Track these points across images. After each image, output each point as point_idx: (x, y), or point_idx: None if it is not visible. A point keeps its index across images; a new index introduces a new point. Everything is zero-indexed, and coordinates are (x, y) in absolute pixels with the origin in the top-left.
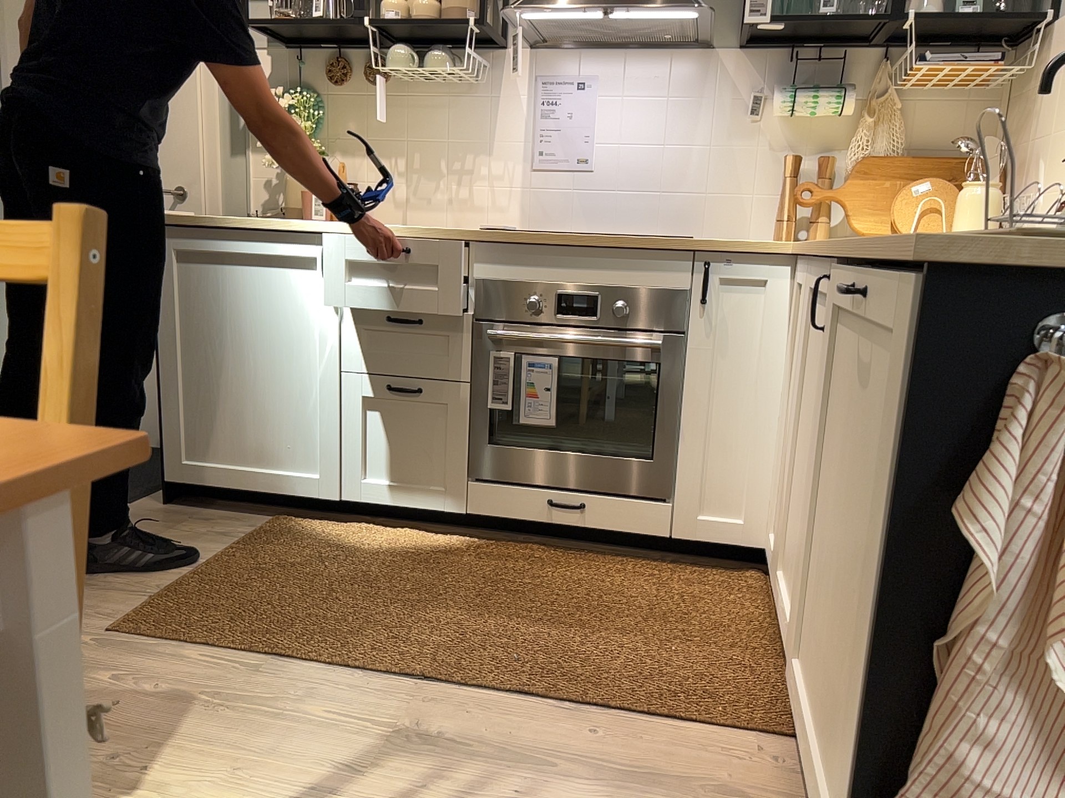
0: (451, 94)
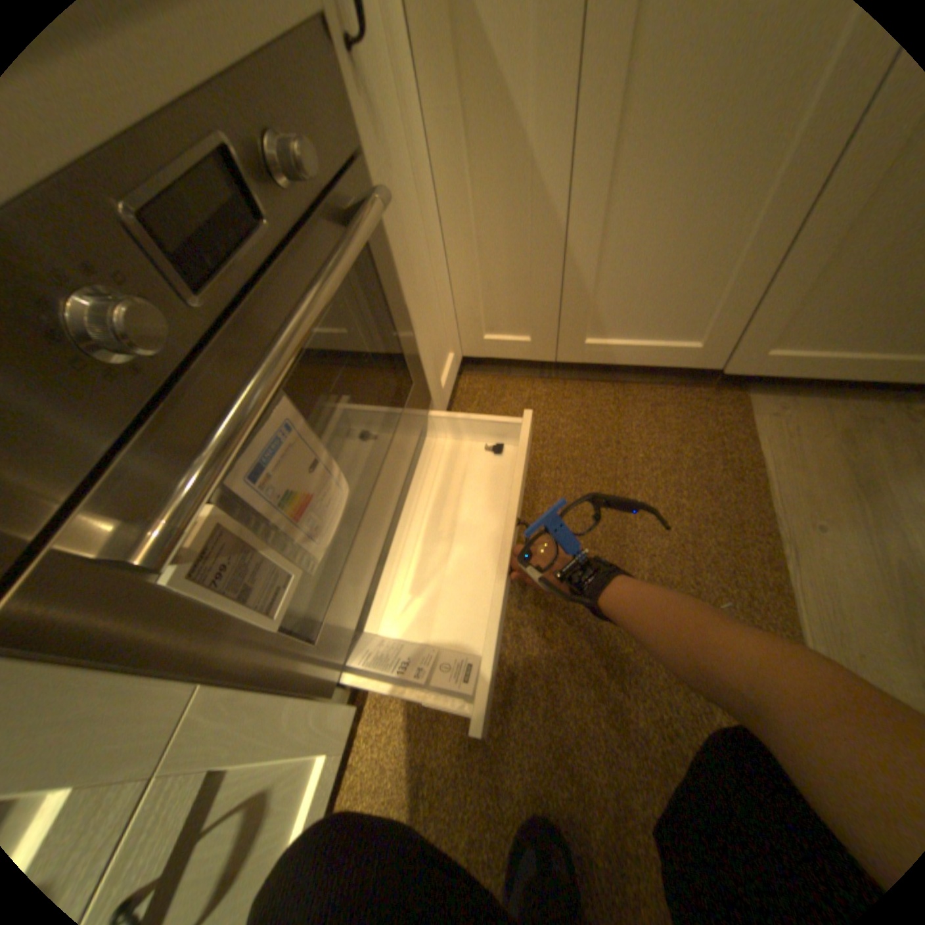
0: None
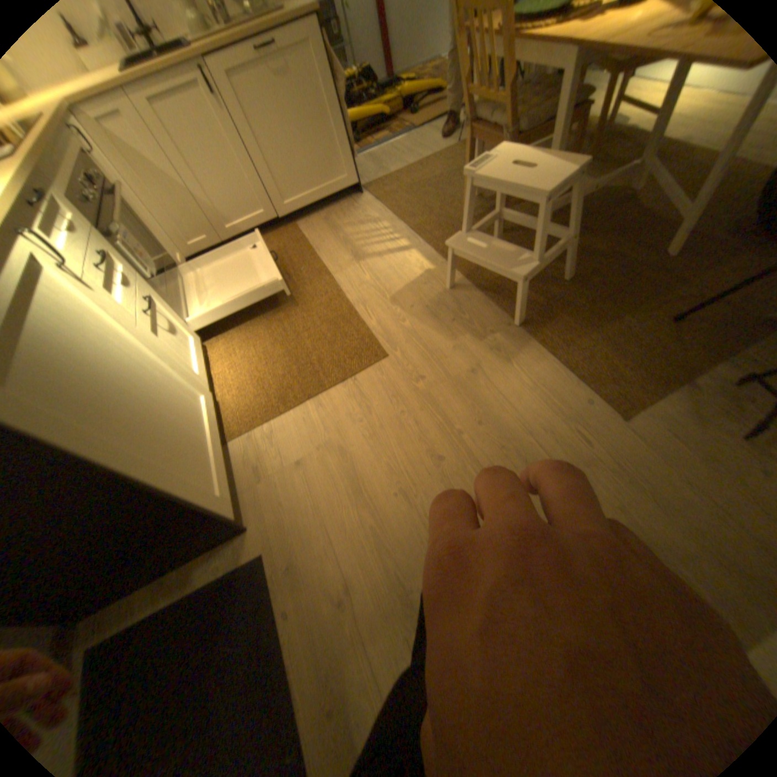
0: None
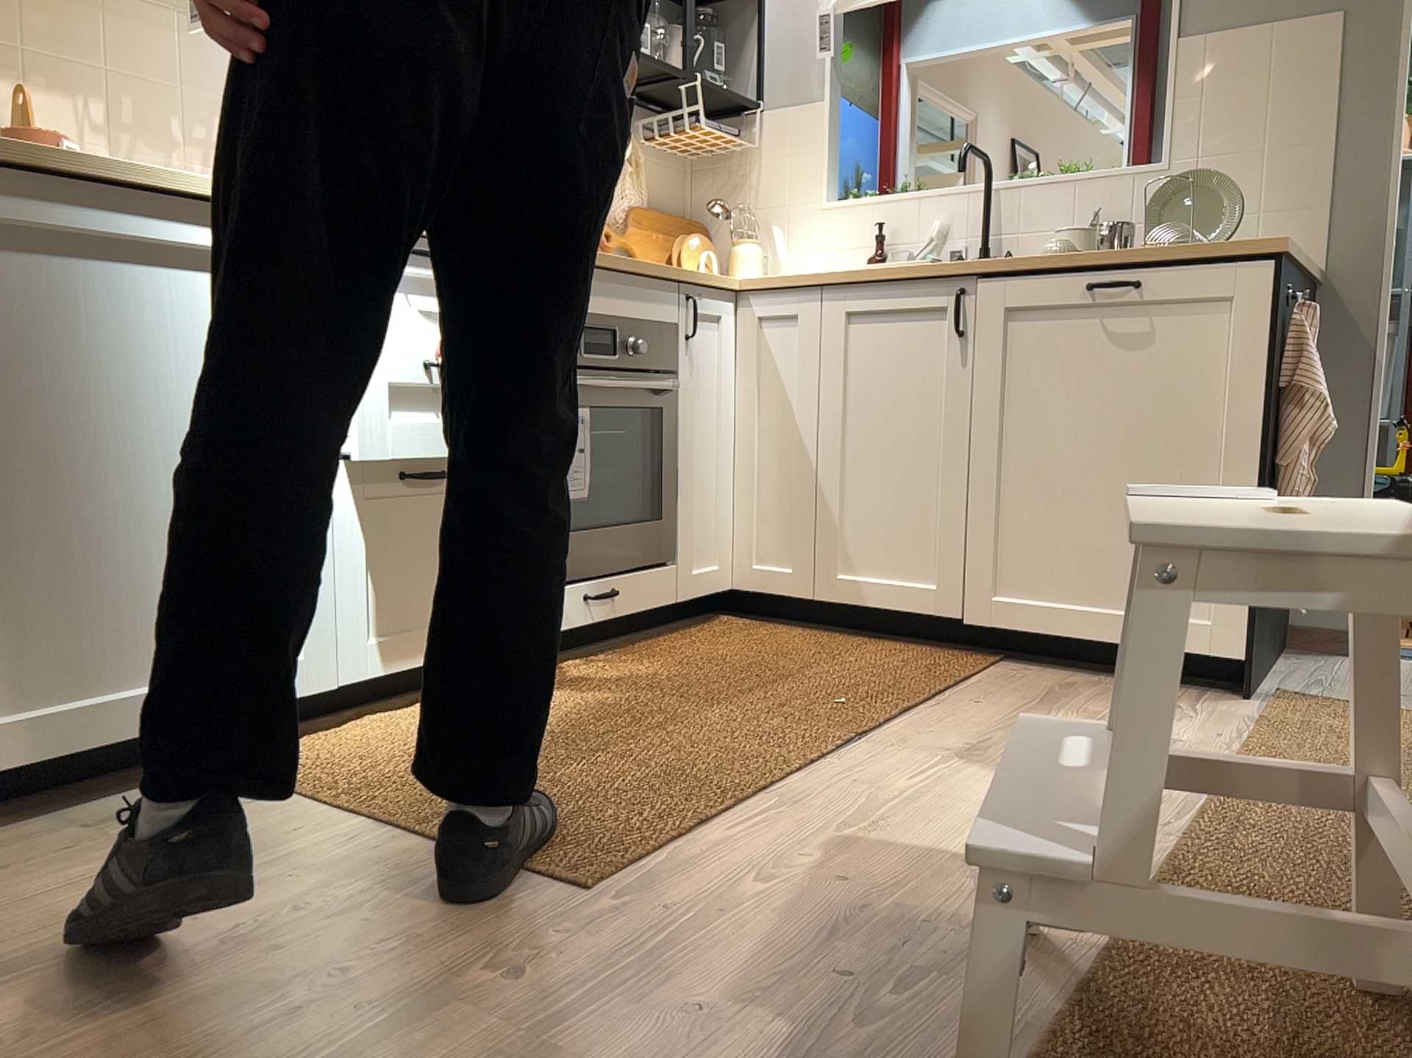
0: (185, 9)
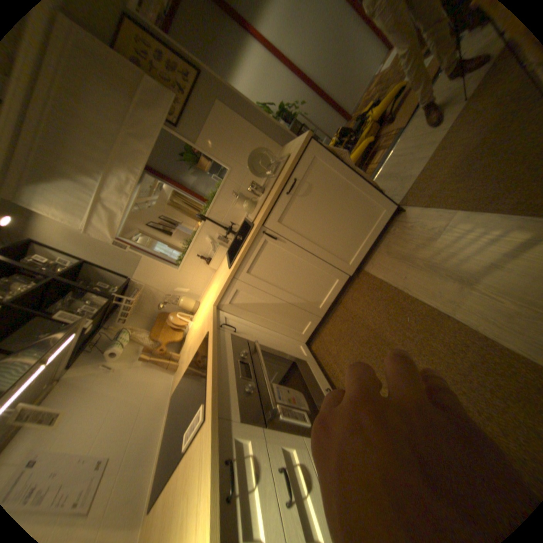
0: None
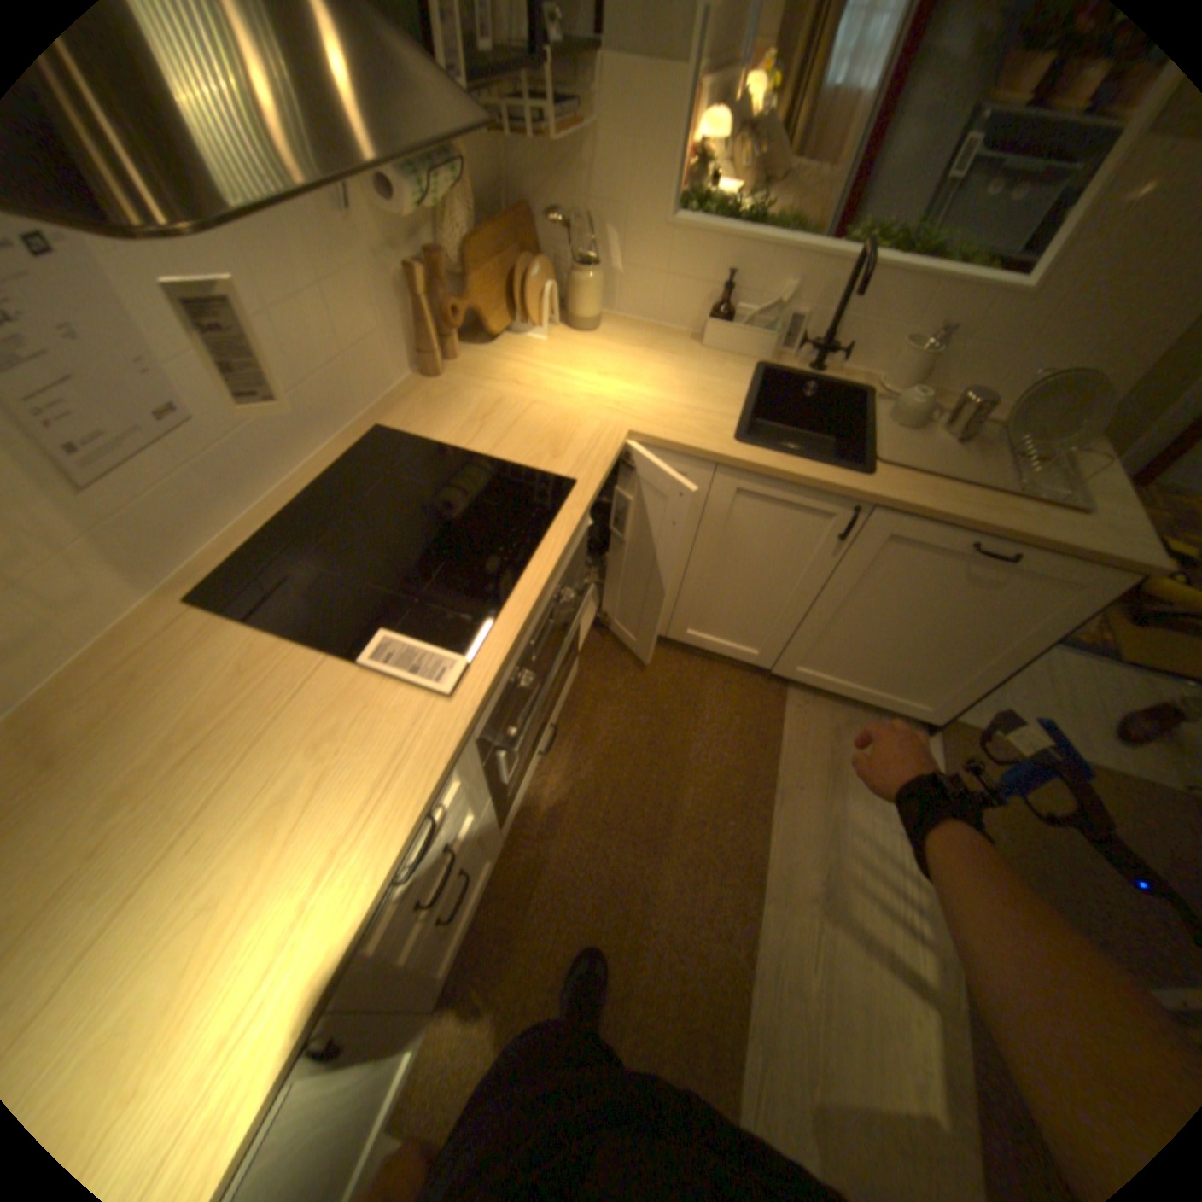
0: None
